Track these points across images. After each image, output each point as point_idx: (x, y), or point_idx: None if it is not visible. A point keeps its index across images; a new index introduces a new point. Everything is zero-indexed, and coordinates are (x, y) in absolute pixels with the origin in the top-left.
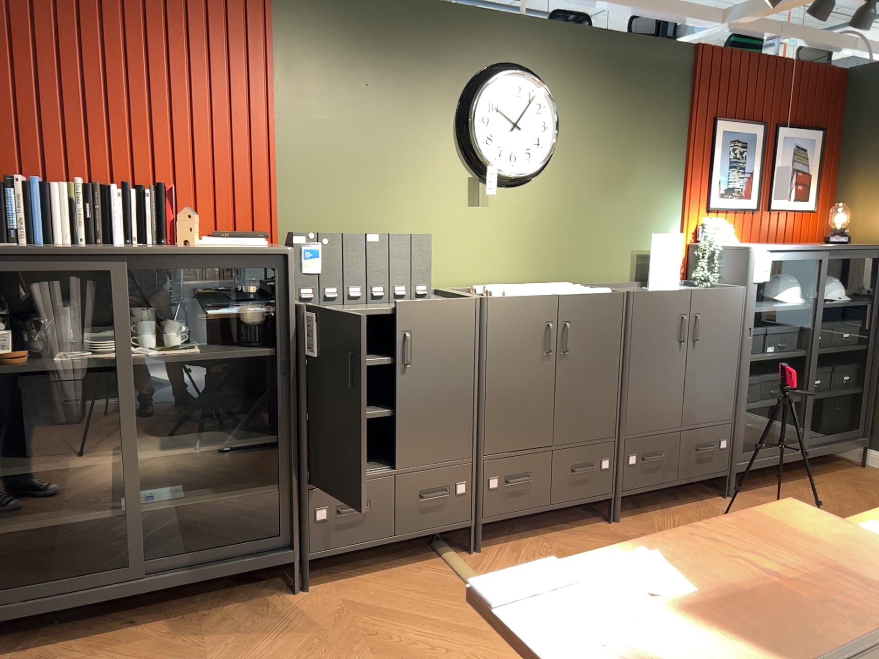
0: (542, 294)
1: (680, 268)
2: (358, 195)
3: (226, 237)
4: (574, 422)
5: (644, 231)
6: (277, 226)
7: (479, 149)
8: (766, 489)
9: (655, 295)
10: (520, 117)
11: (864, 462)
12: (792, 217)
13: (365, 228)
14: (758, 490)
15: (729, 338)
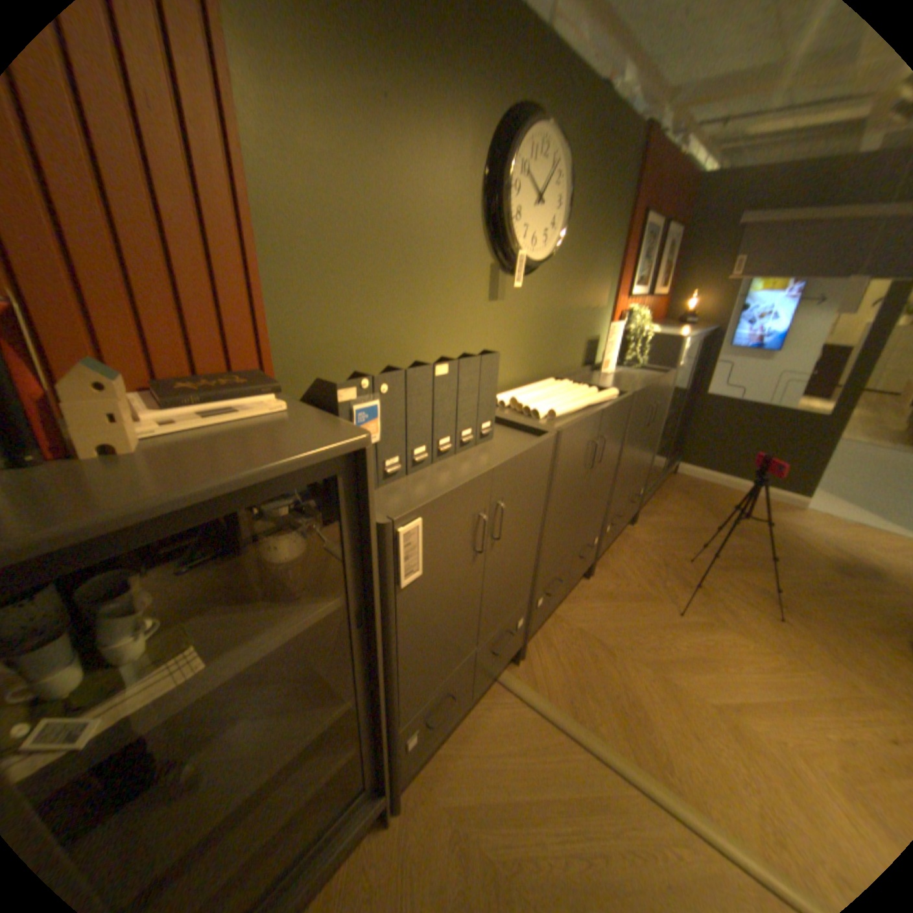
0: (580, 407)
1: (617, 351)
2: (379, 291)
3: (194, 403)
4: (588, 520)
5: (594, 318)
6: (268, 353)
7: (513, 225)
8: (646, 509)
9: (645, 390)
10: (544, 184)
11: (672, 470)
12: (658, 299)
13: (388, 341)
14: (642, 511)
15: (662, 414)
